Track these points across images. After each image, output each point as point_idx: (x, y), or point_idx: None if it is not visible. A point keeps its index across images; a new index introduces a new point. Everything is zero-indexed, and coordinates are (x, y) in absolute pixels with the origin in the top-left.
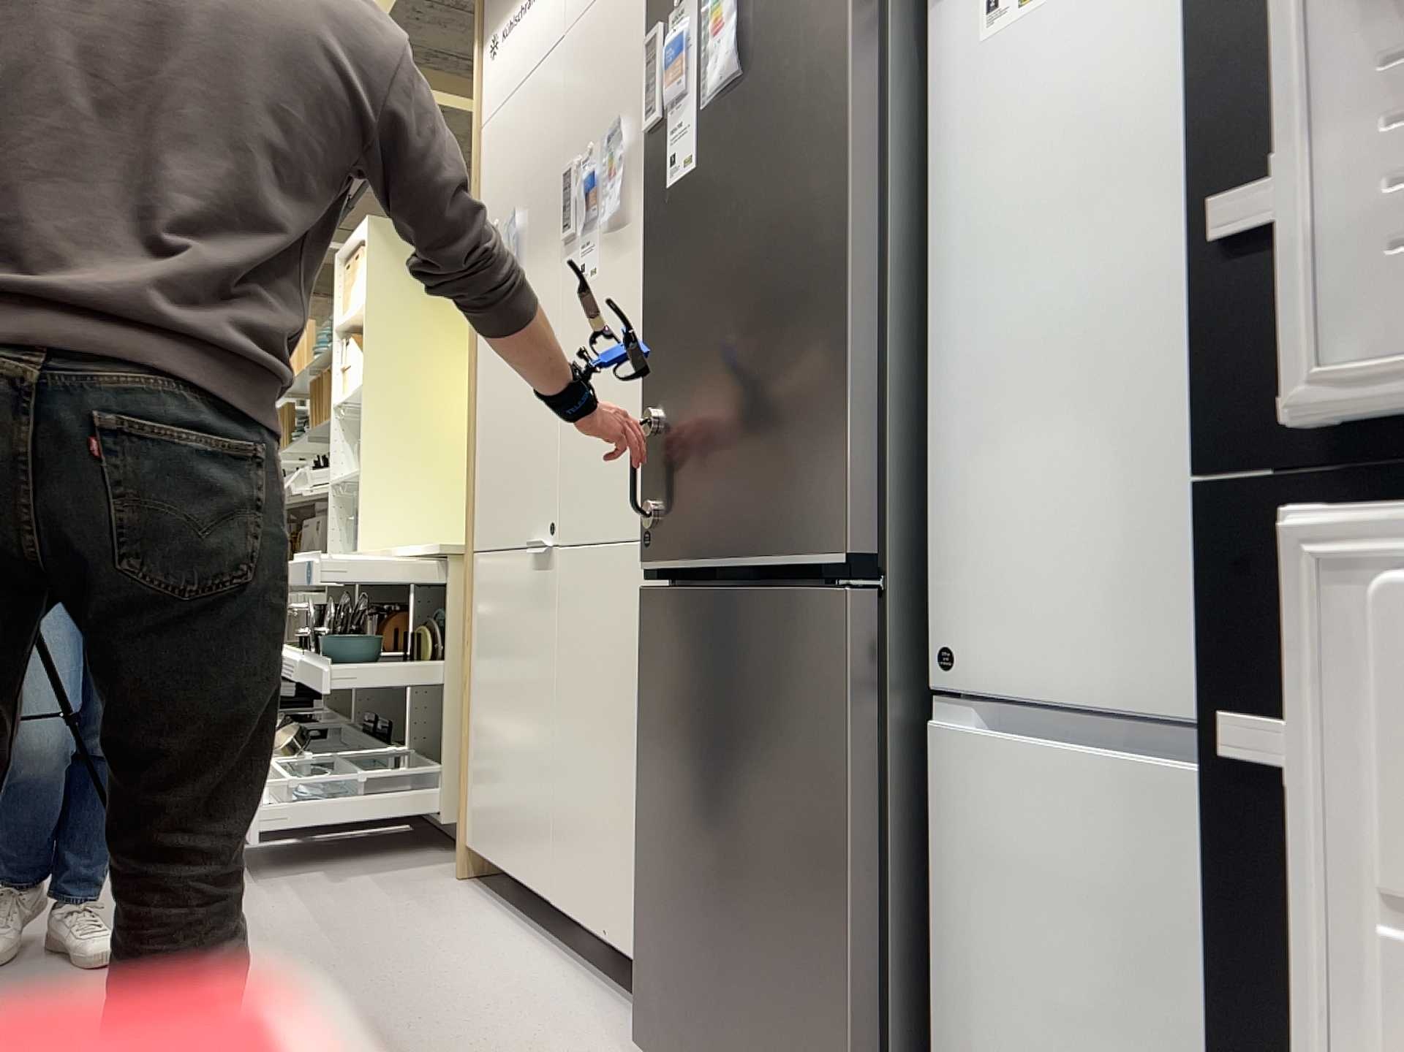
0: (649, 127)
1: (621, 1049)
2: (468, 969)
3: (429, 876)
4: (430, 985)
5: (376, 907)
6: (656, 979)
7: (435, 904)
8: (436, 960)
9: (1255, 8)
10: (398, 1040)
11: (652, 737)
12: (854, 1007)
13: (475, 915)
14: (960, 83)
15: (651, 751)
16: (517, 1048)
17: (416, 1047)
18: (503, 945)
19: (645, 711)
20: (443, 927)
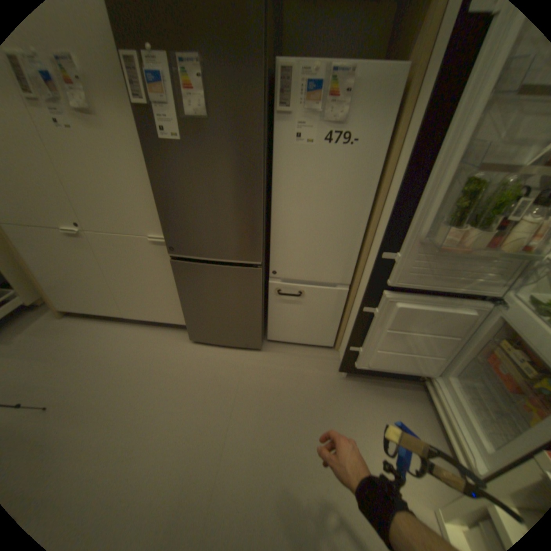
0: (137, 102)
1: (180, 340)
2: (114, 343)
3: (45, 322)
4: (112, 354)
5: (47, 343)
6: (190, 327)
7: (66, 331)
8: (100, 346)
9: (394, 227)
10: (129, 371)
11: (185, 290)
12: (259, 324)
13: (87, 327)
14: (283, 150)
15: (185, 293)
16: (160, 354)
17: (137, 370)
18: (111, 331)
19: (180, 285)
20: (84, 336)
